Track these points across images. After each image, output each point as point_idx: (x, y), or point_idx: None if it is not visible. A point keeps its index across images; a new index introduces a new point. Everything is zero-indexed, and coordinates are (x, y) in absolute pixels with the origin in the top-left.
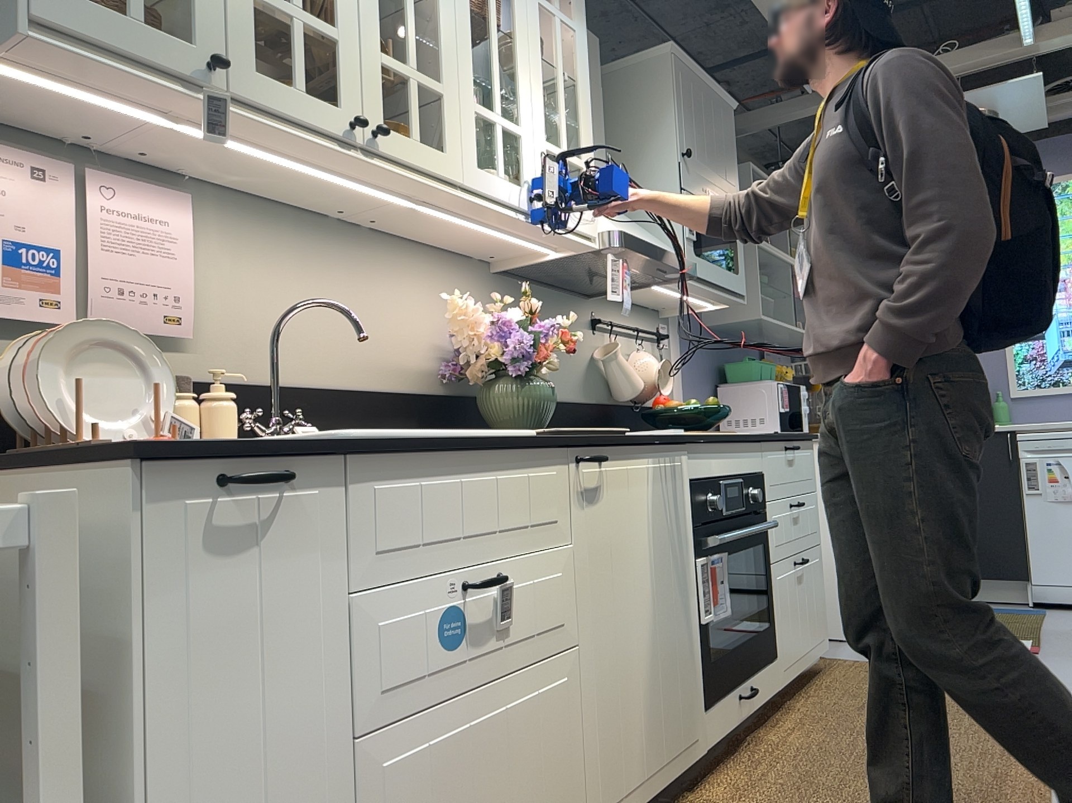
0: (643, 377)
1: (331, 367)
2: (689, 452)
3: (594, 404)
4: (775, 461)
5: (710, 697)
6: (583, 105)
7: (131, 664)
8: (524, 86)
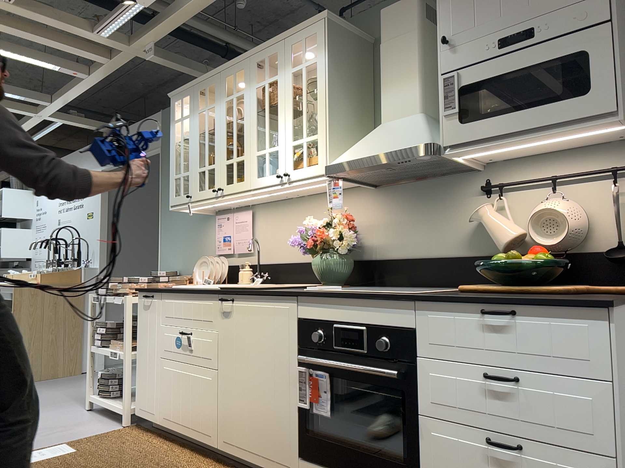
0: (513, 229)
1: (291, 254)
2: (297, 302)
3: (476, 256)
4: (443, 322)
5: (304, 454)
6: (318, 101)
7: (137, 325)
8: (280, 124)
